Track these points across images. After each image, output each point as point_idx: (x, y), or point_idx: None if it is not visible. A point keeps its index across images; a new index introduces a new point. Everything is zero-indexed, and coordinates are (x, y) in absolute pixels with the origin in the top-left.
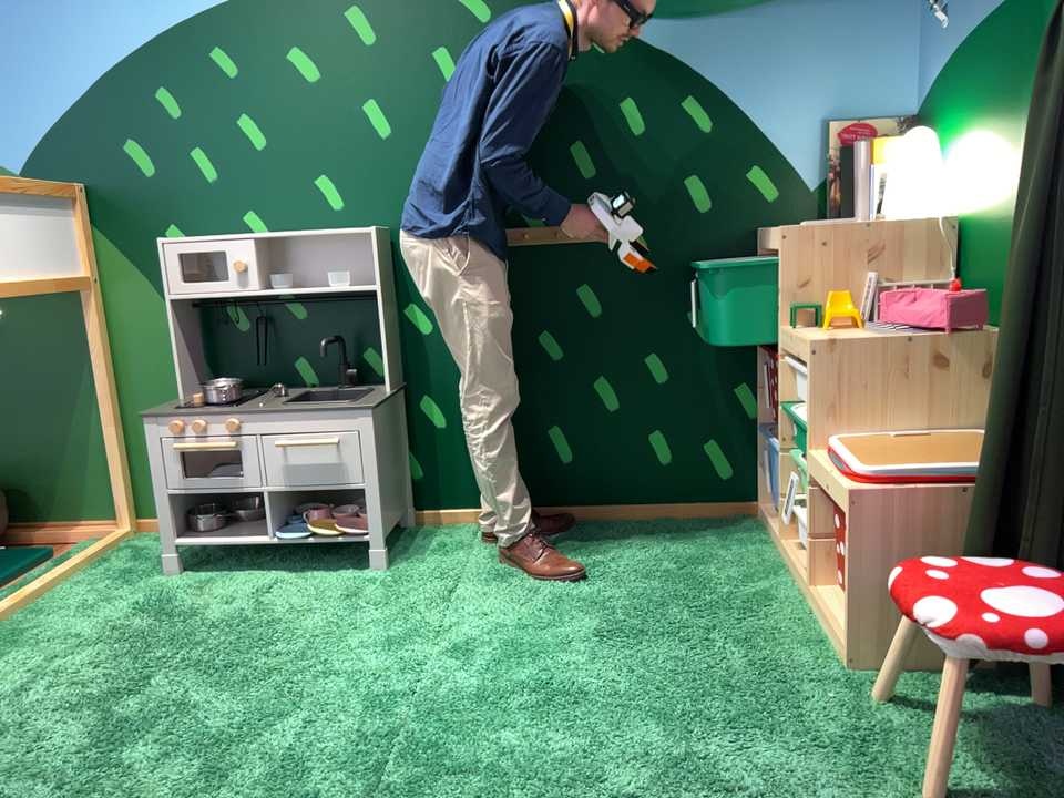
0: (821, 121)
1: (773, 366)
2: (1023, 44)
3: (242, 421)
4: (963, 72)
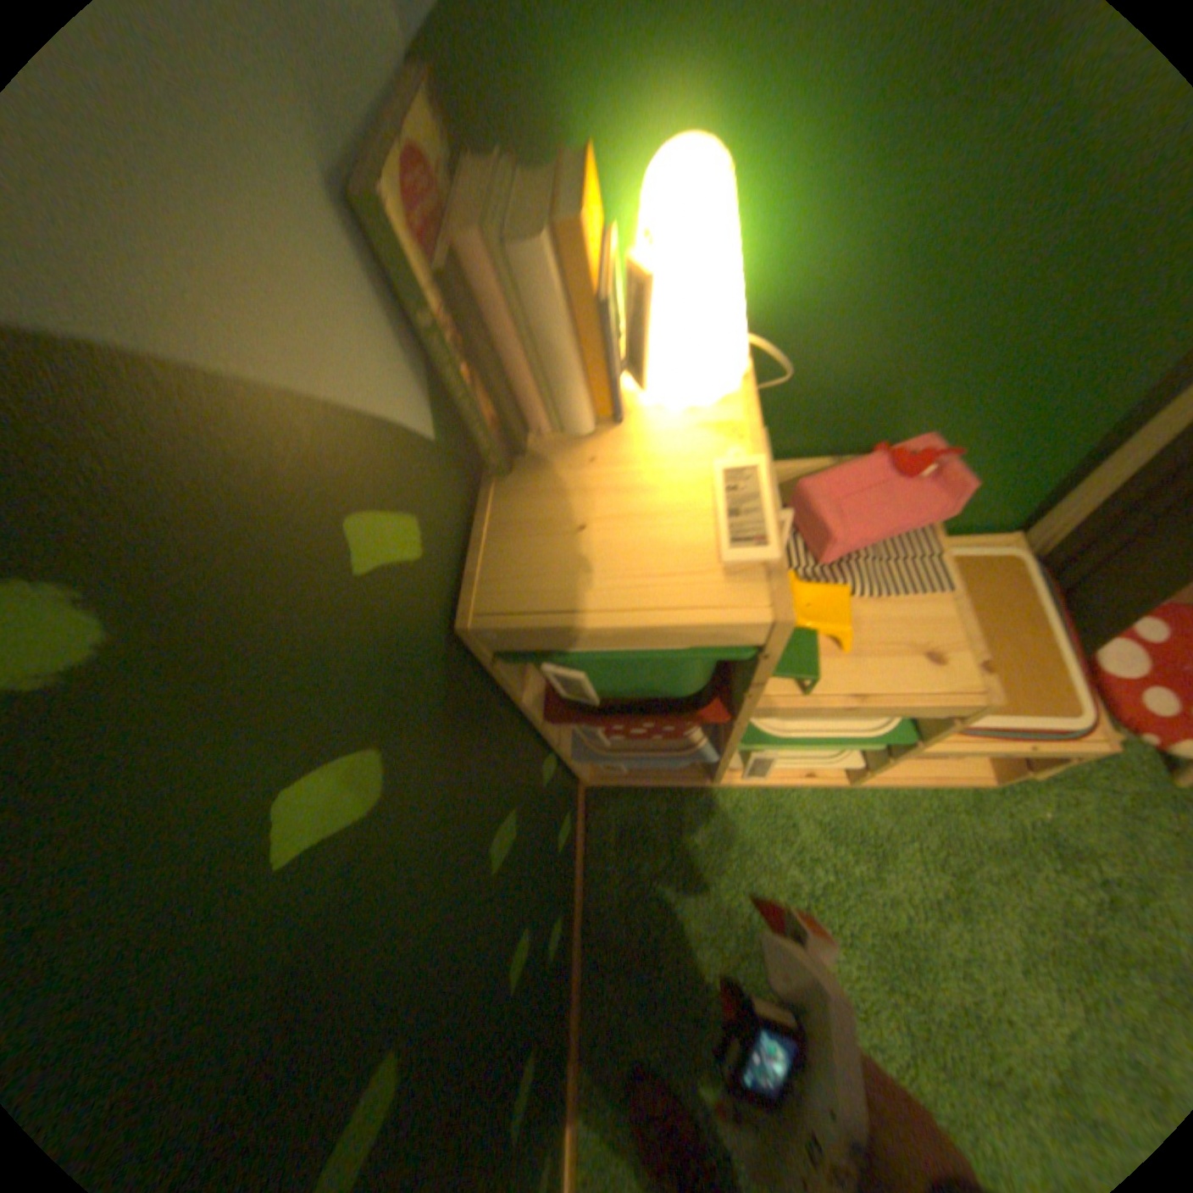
0: (339, 175)
1: (690, 728)
2: None
3: None
4: None
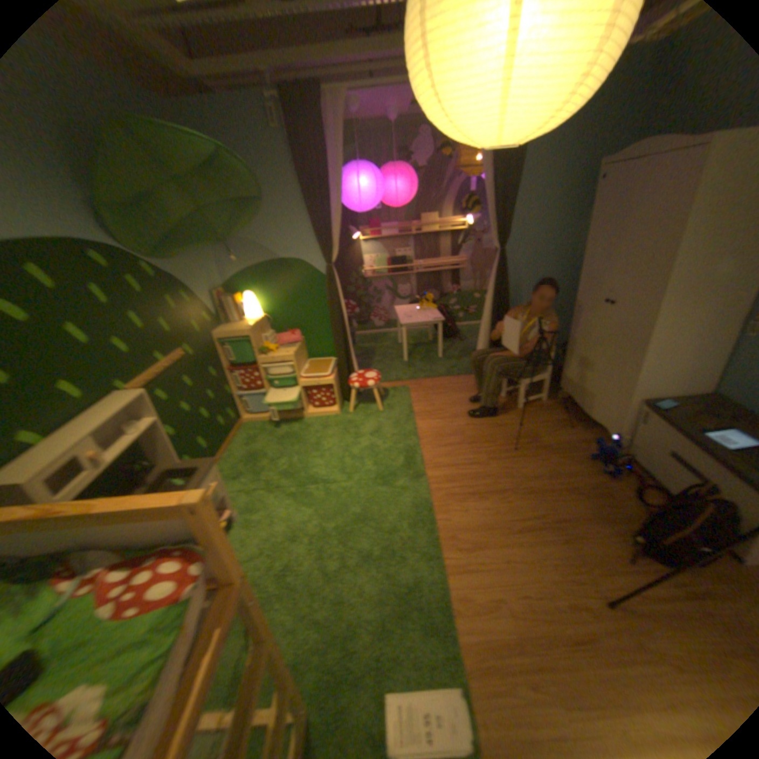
0: (207, 291)
1: (250, 371)
2: (282, 272)
3: None
4: (251, 275)
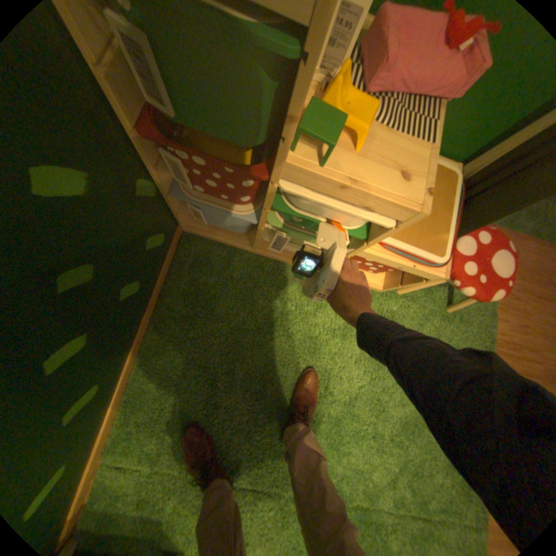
0: None
1: (241, 180)
2: None
3: None
4: None
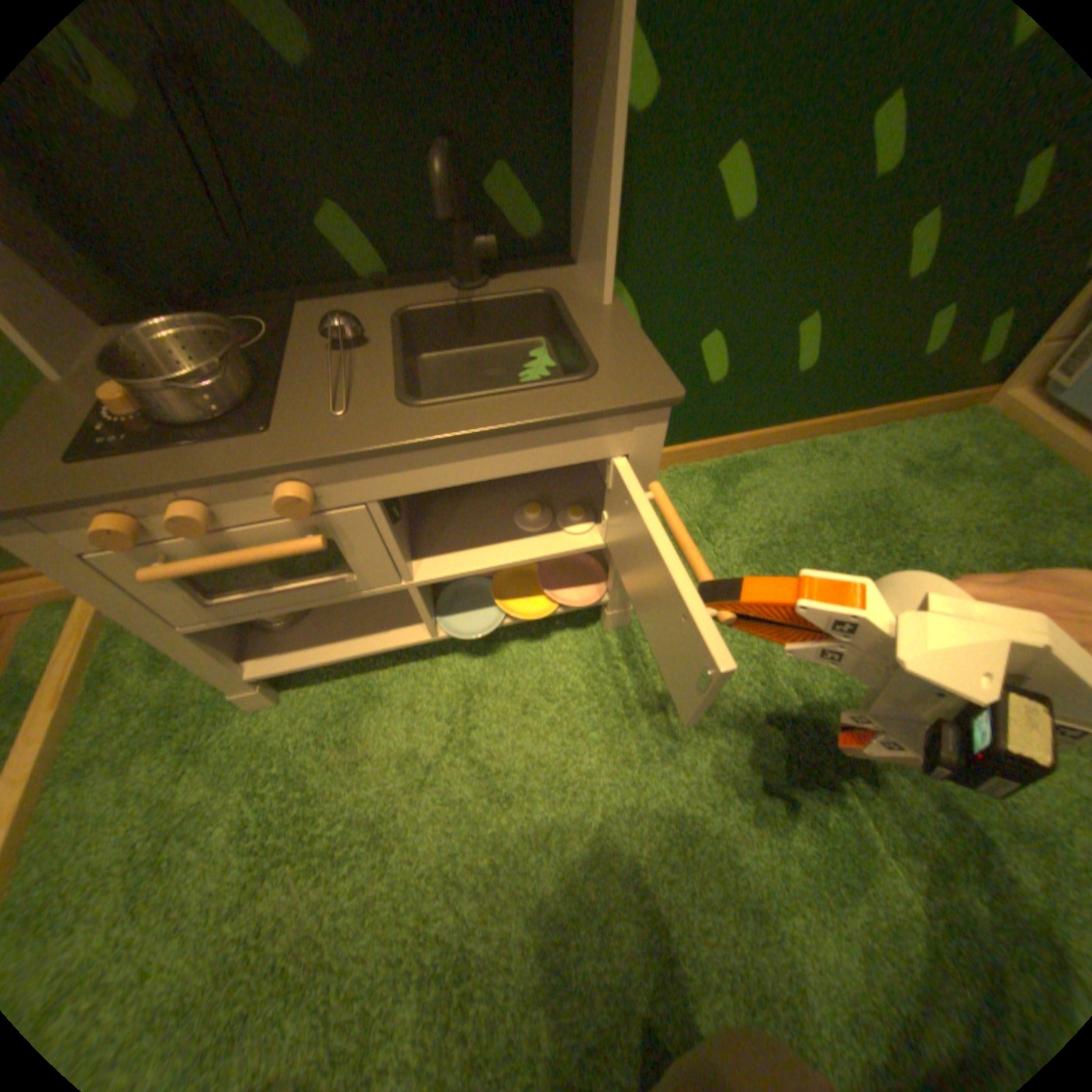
0: None
1: None
2: None
3: (324, 484)
4: None
